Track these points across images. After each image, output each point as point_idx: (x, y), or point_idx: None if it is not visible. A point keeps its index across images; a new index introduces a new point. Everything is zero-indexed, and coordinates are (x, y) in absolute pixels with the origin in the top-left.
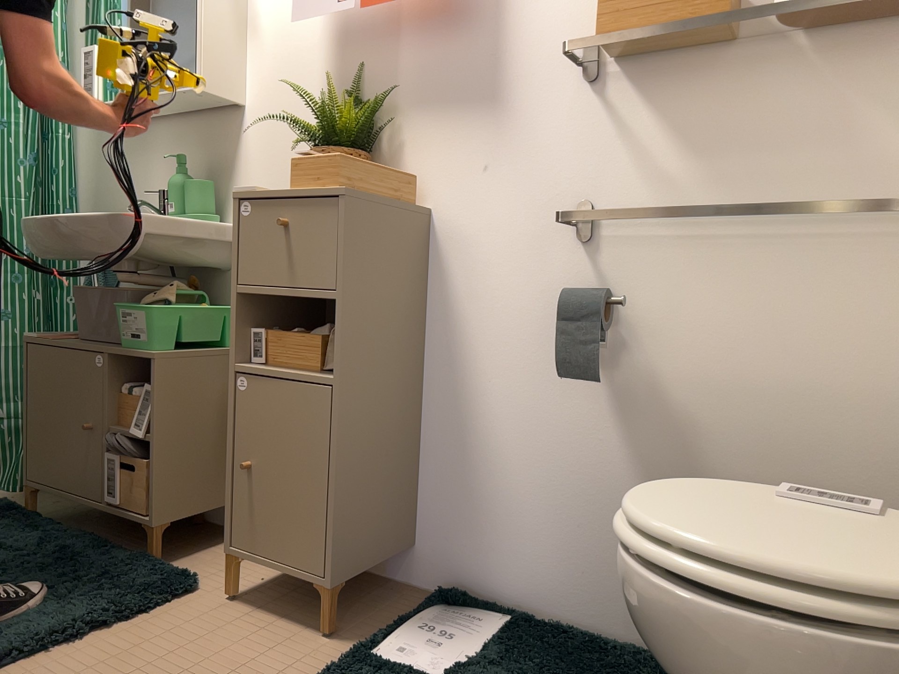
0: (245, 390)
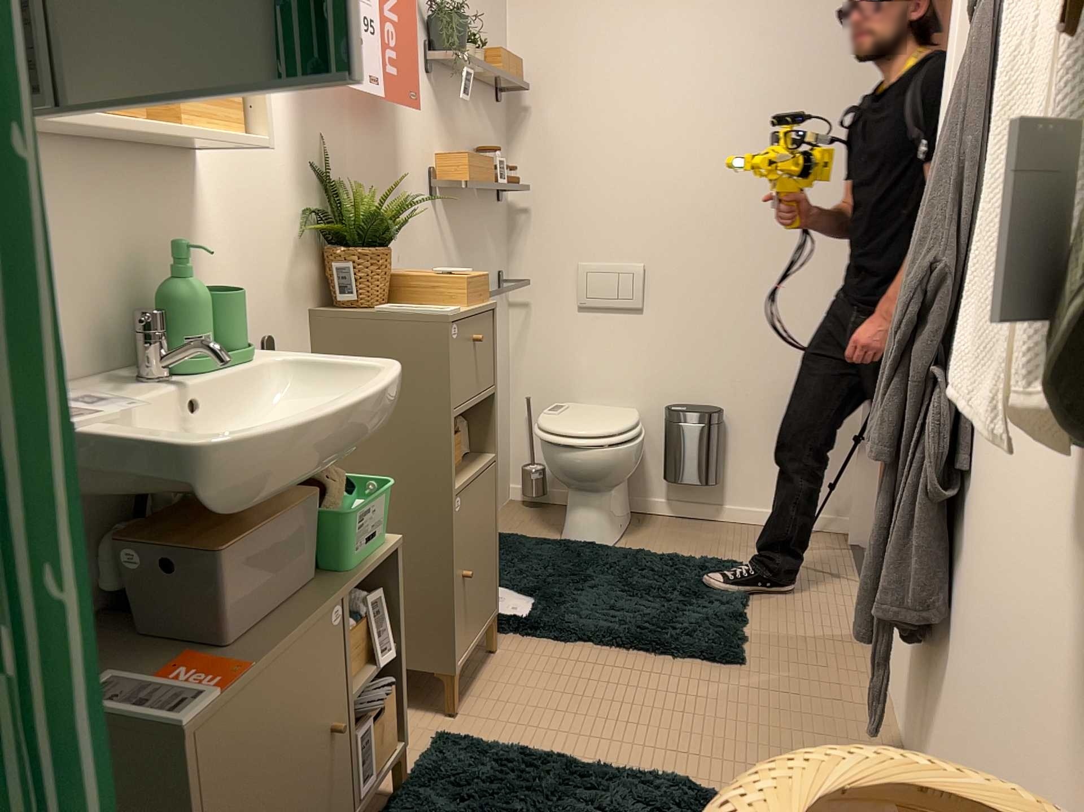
0: (459, 513)
